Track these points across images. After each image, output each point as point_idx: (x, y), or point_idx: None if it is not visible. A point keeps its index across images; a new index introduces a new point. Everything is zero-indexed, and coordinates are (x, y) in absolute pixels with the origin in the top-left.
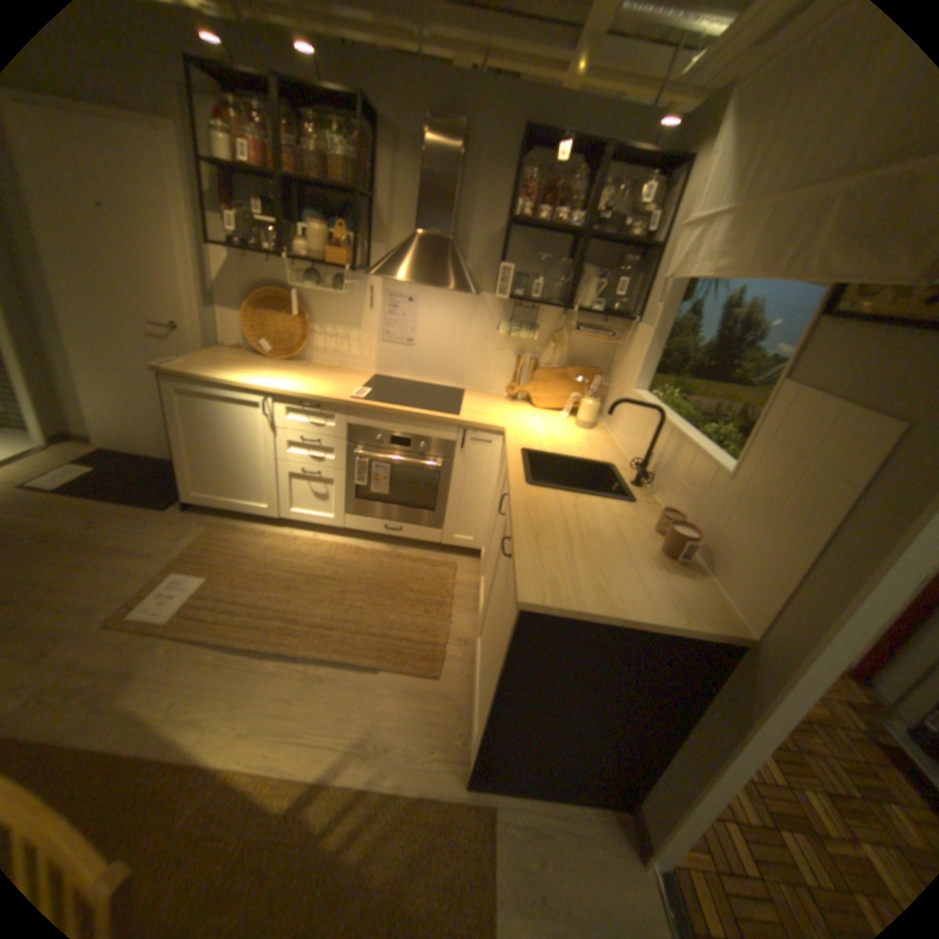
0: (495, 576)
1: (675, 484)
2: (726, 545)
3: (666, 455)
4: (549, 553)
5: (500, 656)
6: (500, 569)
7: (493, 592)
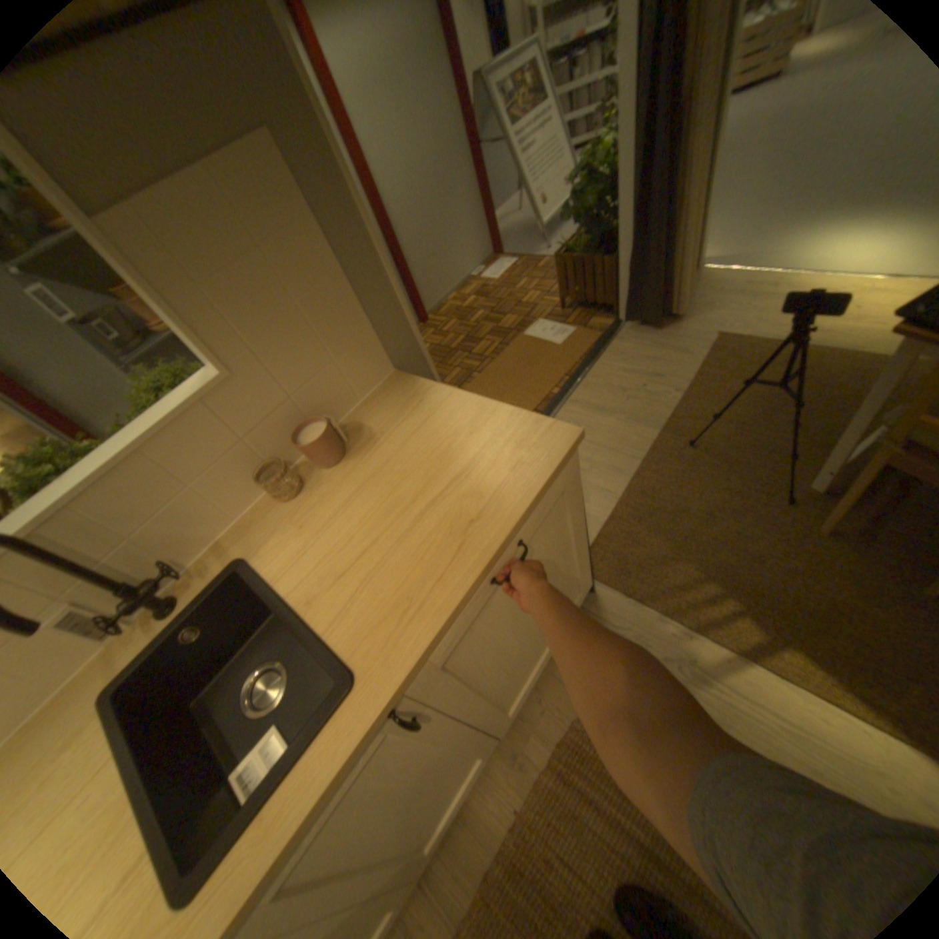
0: (477, 689)
1: (180, 515)
2: (307, 401)
3: (94, 555)
4: (481, 491)
5: (573, 521)
6: (482, 652)
7: (490, 677)
